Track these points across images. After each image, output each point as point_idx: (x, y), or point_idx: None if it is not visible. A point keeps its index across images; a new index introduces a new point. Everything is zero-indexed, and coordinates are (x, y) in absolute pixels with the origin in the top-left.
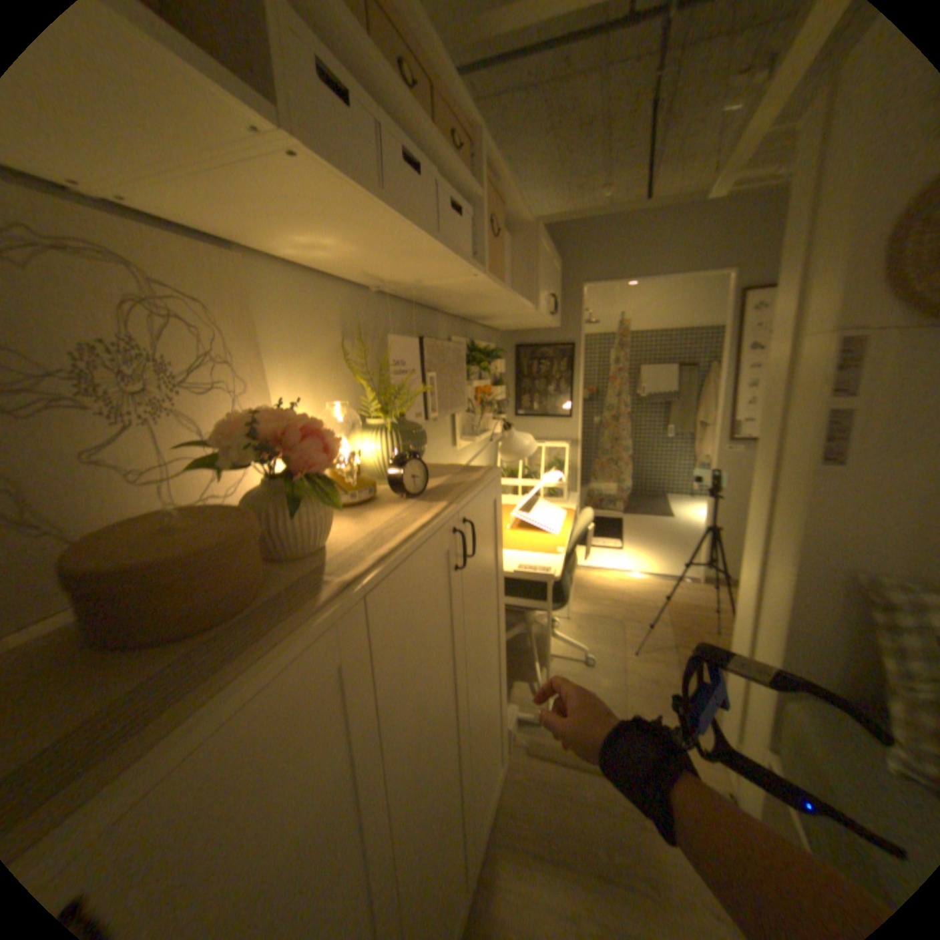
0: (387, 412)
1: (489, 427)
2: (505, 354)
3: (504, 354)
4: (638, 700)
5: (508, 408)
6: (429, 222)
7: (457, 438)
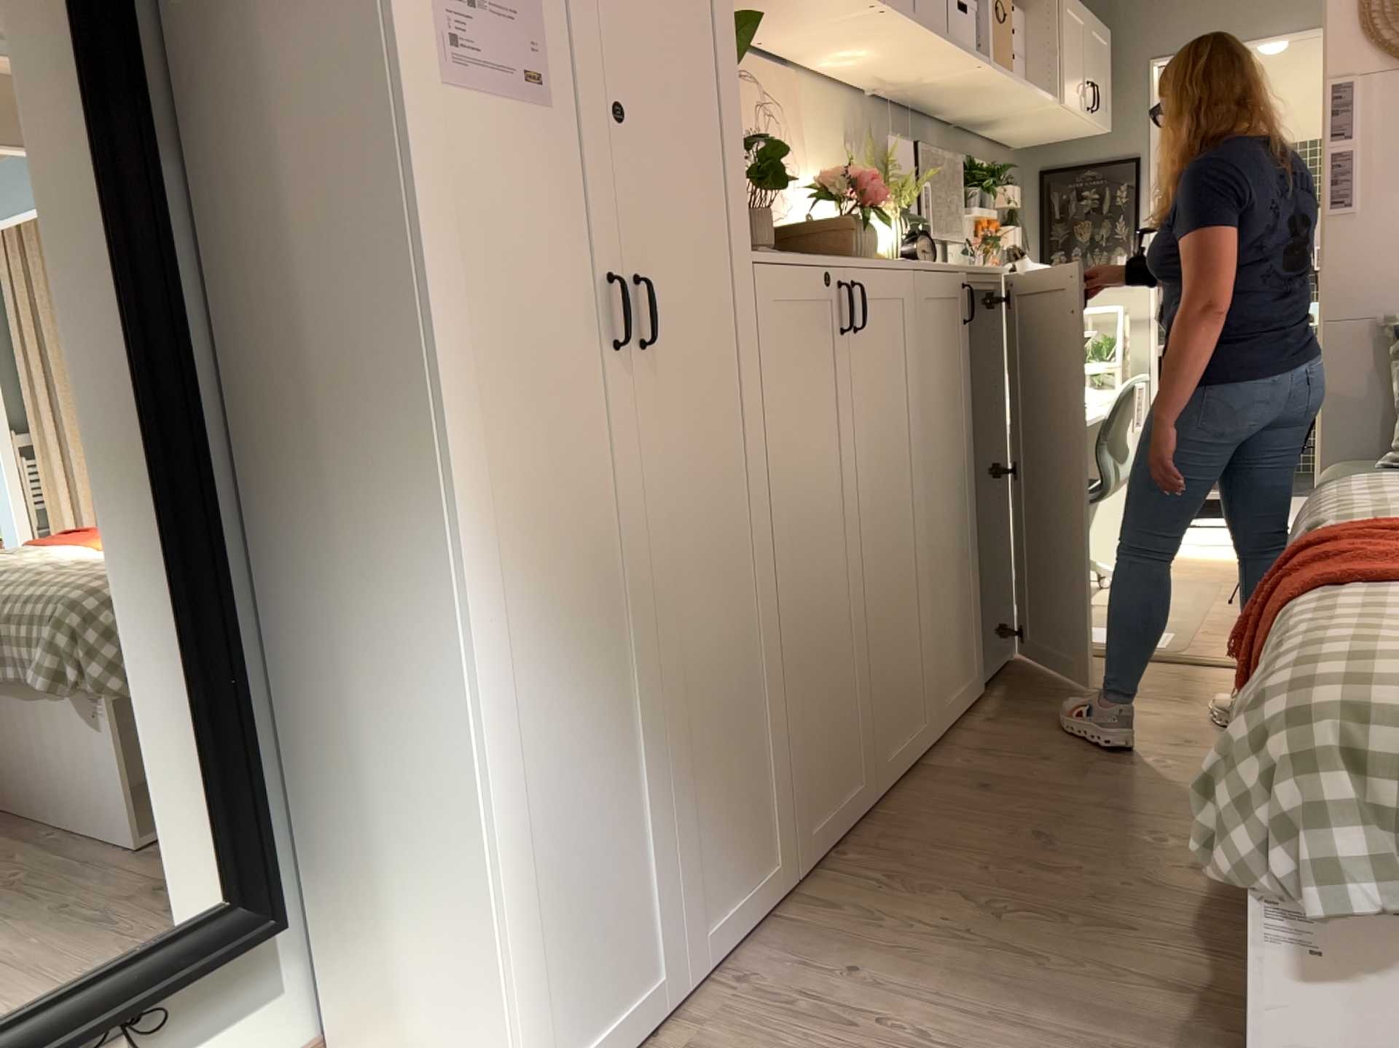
0: (895, 203)
1: None
2: (1023, 189)
3: (1022, 188)
4: (1219, 627)
5: None
6: (943, 32)
7: None
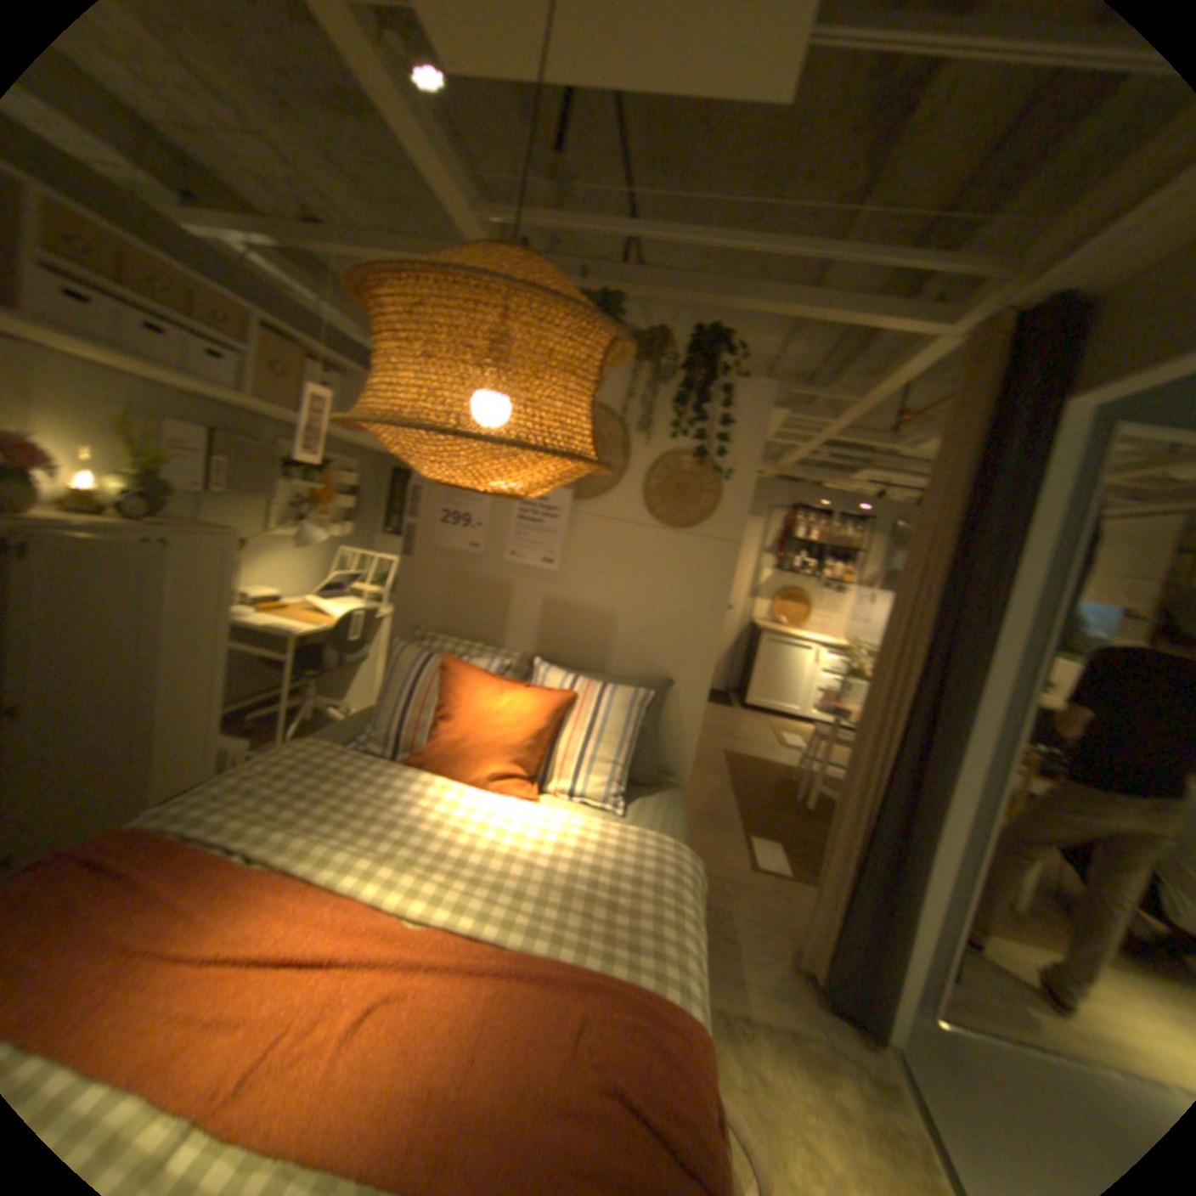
0: (130, 467)
1: (321, 528)
2: (381, 475)
3: (379, 474)
4: None
5: (377, 524)
6: (153, 363)
7: (269, 525)
